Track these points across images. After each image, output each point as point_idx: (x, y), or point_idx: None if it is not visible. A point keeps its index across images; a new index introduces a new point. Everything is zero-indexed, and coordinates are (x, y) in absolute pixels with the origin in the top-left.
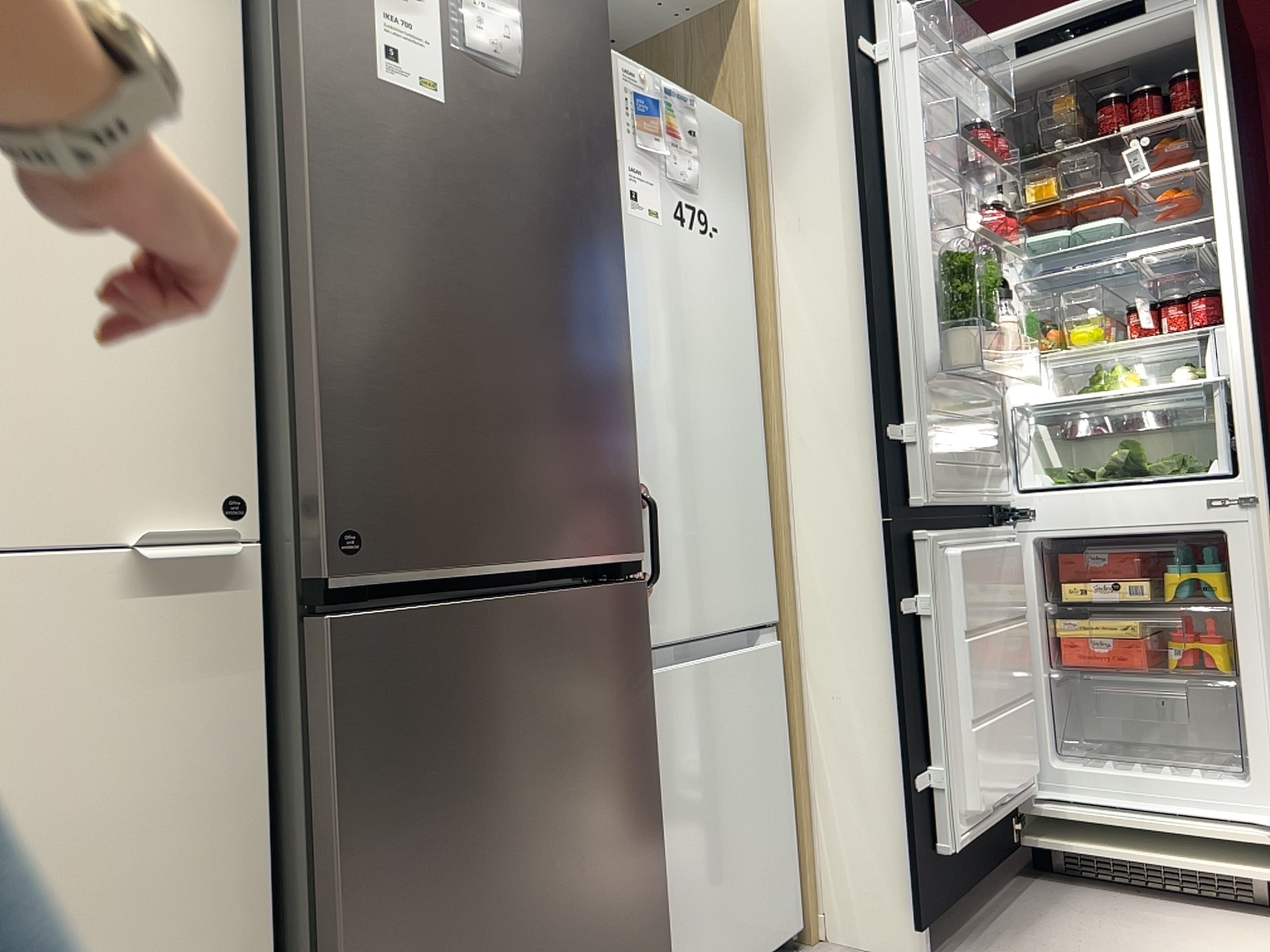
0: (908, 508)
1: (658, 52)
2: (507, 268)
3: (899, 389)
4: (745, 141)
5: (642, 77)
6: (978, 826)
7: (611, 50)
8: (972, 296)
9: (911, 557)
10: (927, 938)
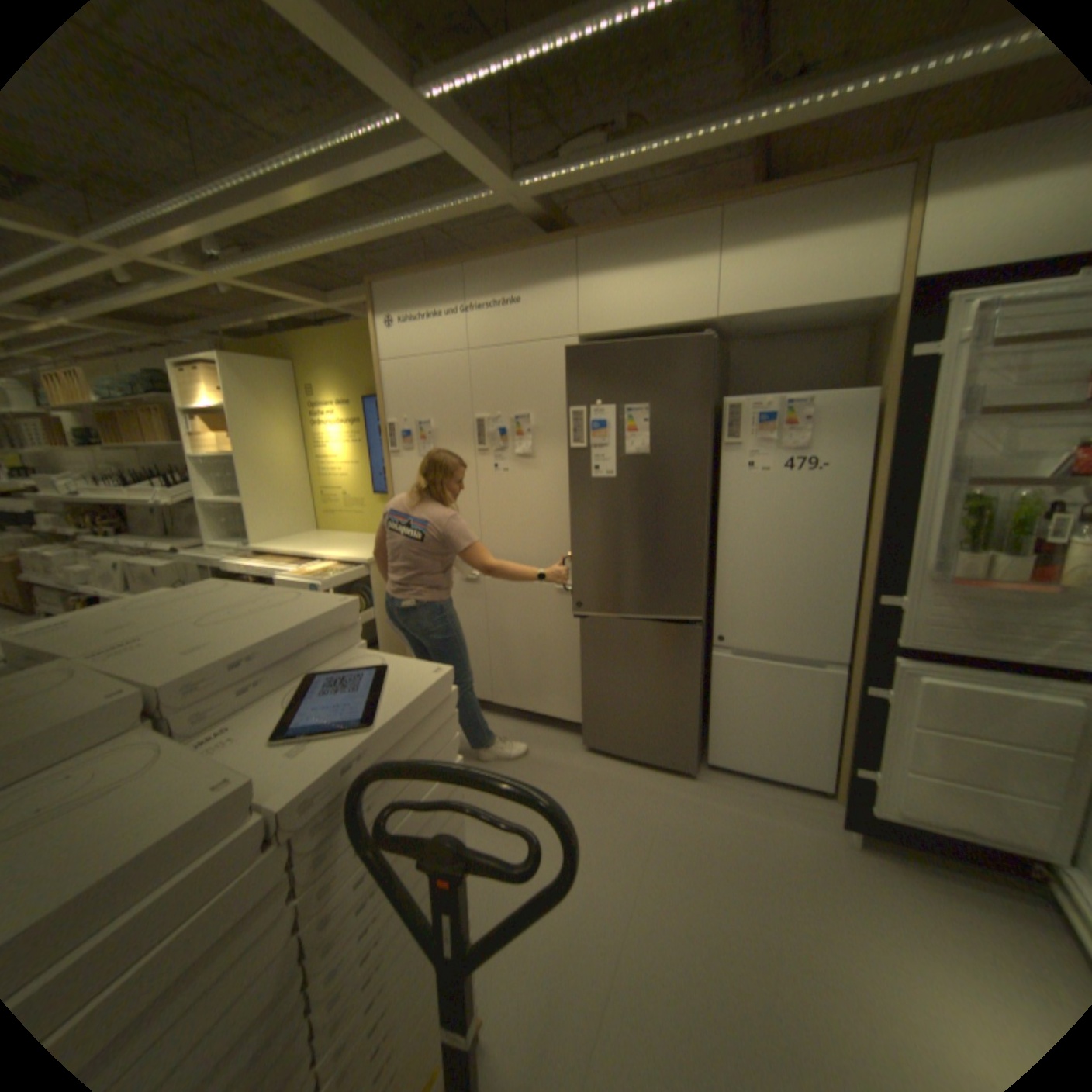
0: (896, 645)
1: (886, 320)
2: (640, 522)
3: (906, 577)
4: (888, 396)
5: (768, 402)
6: (917, 825)
7: (746, 397)
8: (988, 529)
9: (892, 671)
10: (859, 841)
